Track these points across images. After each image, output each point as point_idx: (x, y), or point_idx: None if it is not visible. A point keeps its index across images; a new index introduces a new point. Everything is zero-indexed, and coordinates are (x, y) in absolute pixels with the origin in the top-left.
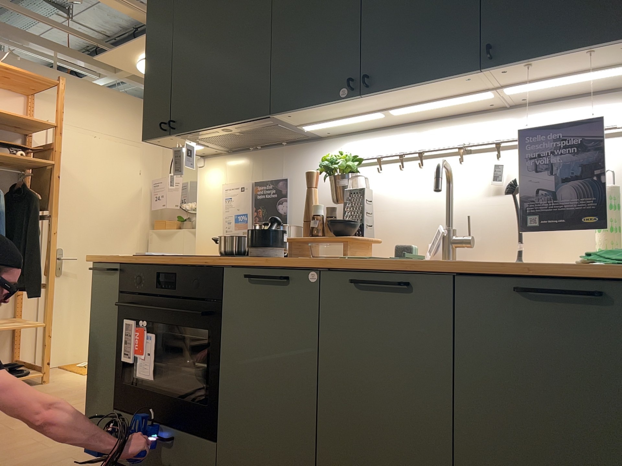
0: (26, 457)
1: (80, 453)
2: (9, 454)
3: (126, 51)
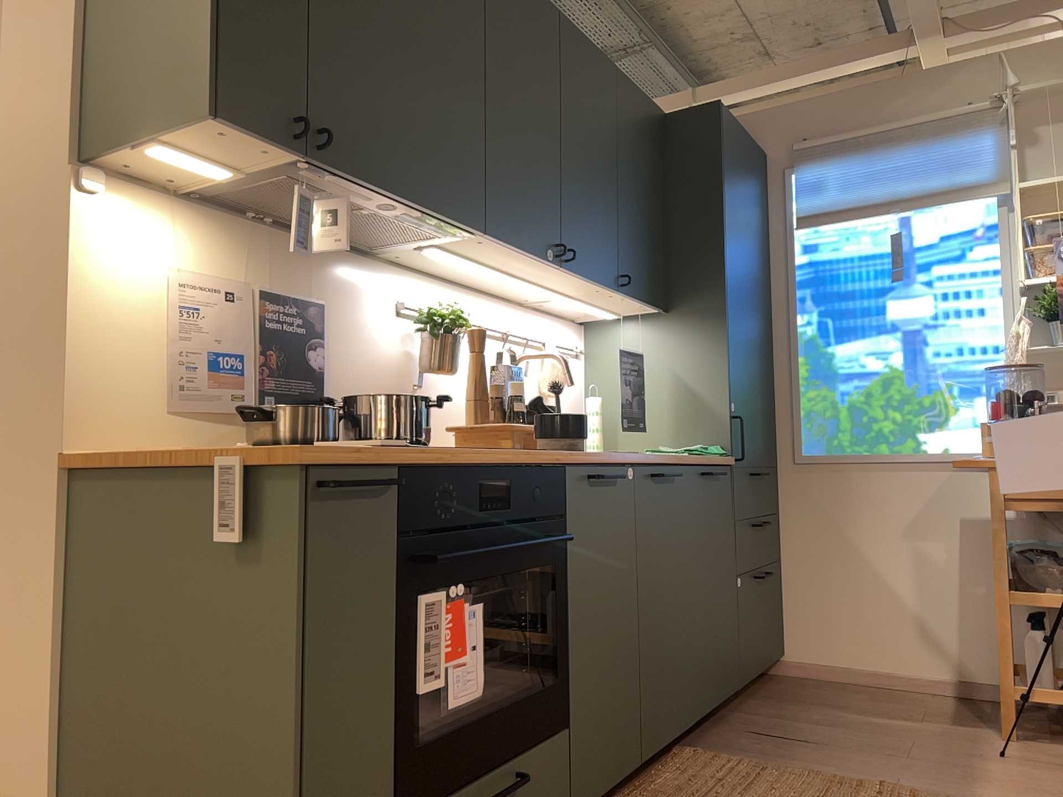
0: None
1: None
2: None
3: None
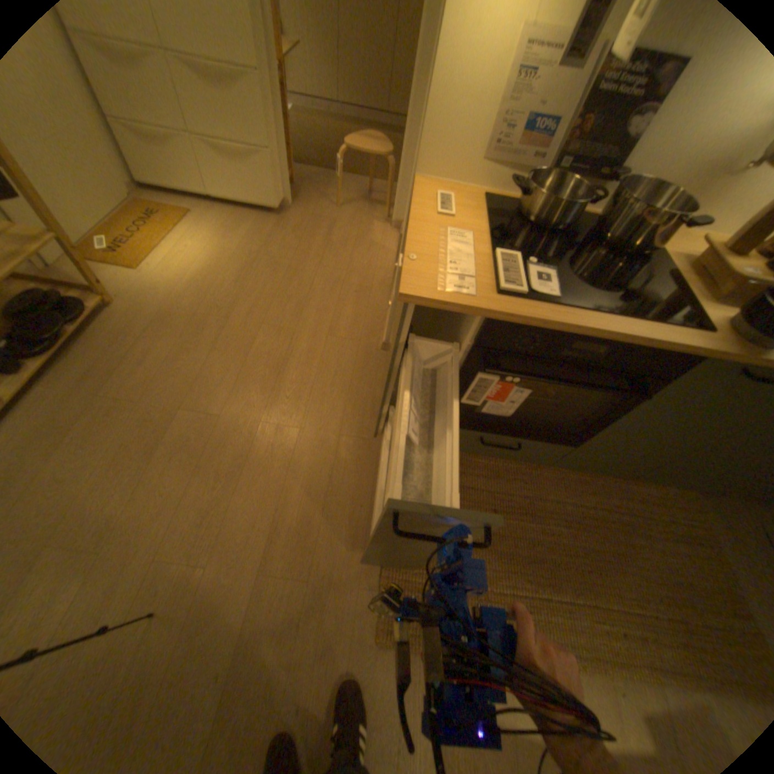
0: (300, 453)
1: (338, 424)
2: (274, 455)
3: None
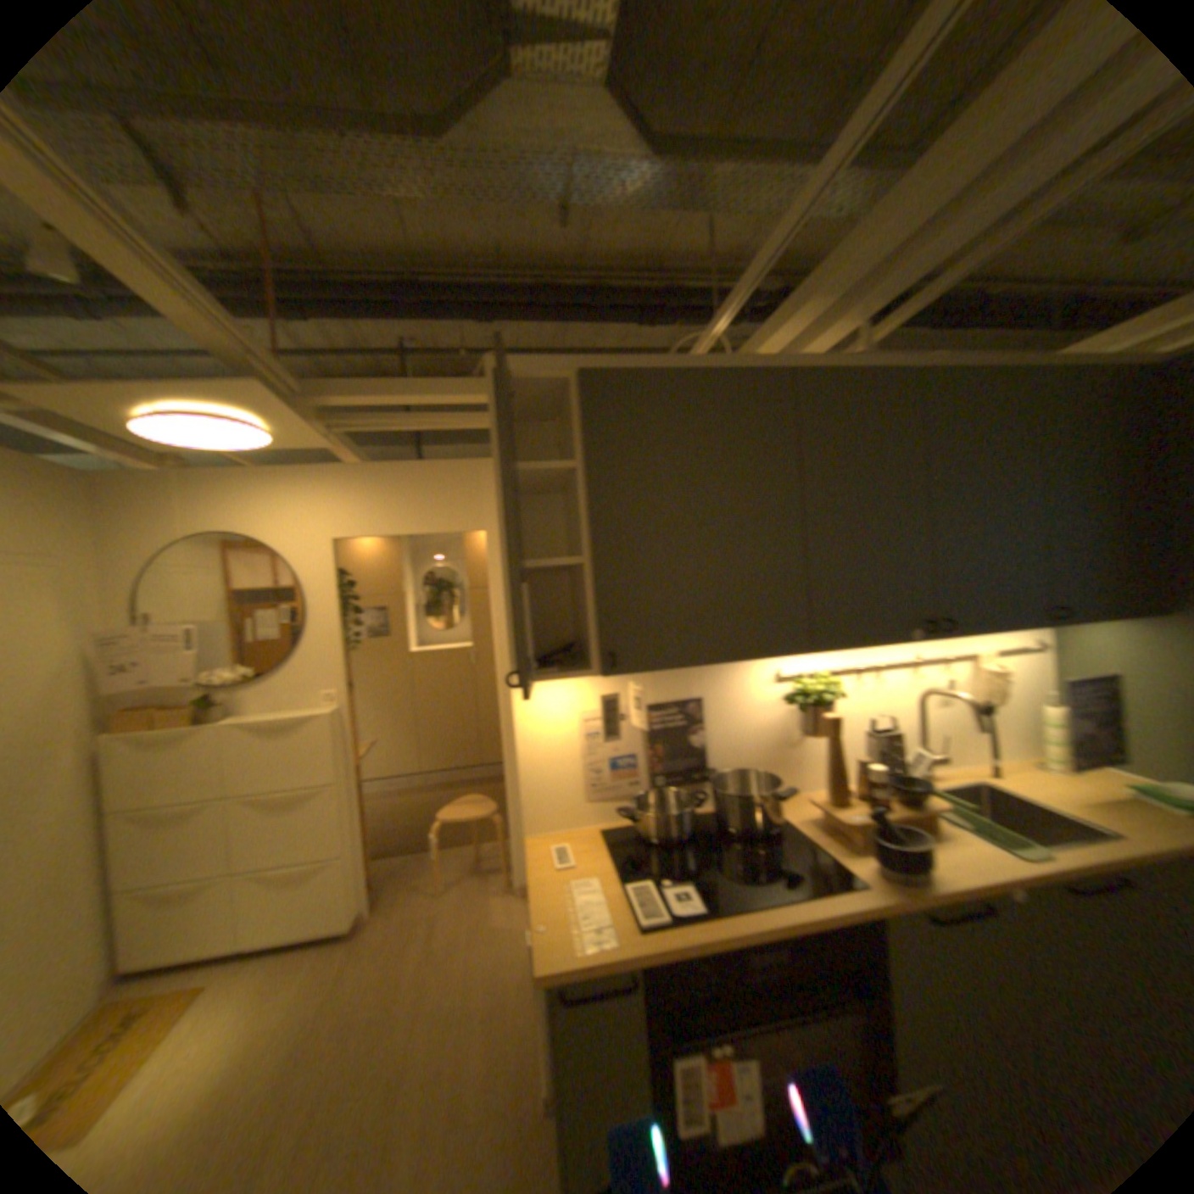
0: None
1: None
2: None
3: (134, 390)
